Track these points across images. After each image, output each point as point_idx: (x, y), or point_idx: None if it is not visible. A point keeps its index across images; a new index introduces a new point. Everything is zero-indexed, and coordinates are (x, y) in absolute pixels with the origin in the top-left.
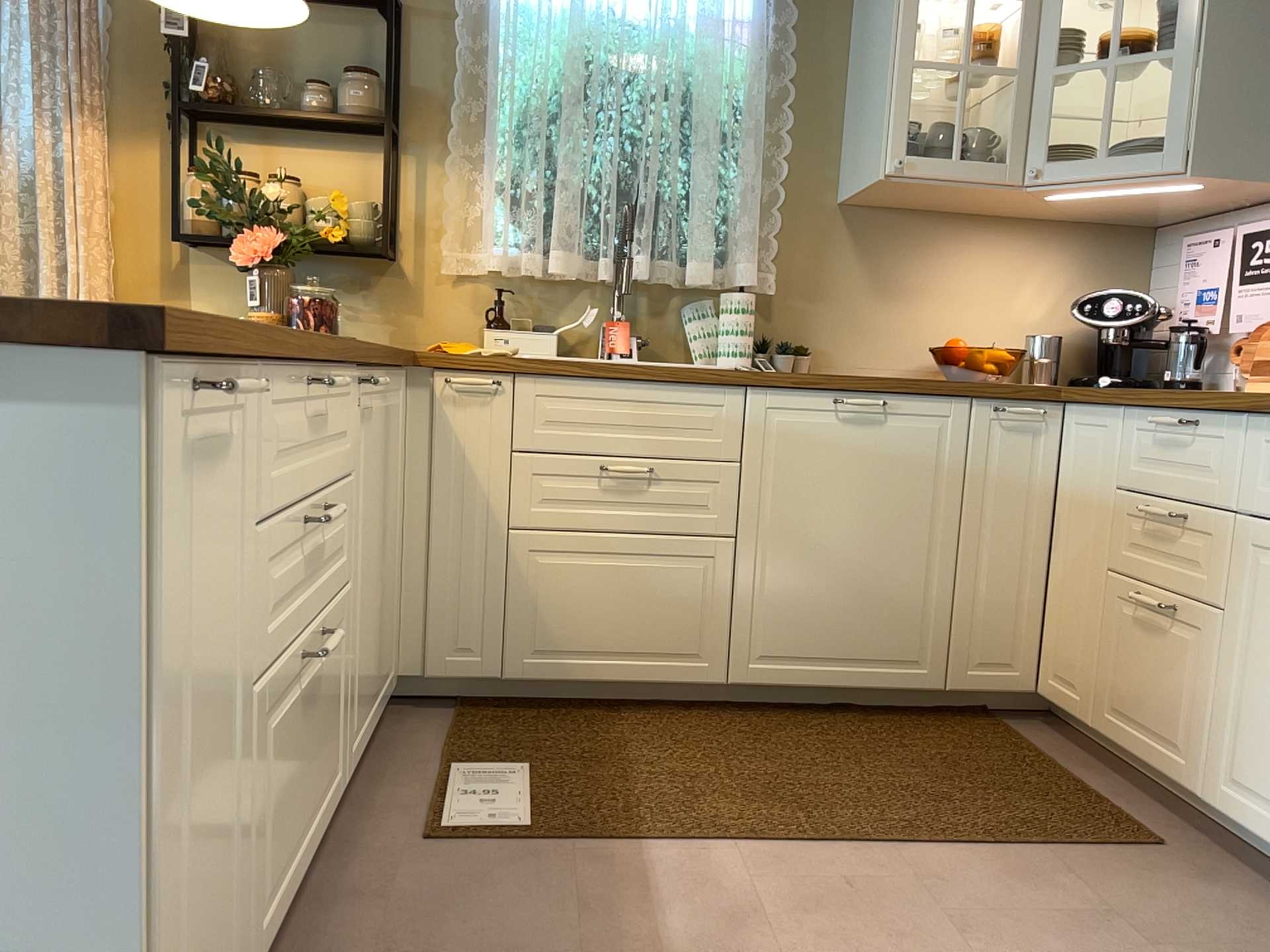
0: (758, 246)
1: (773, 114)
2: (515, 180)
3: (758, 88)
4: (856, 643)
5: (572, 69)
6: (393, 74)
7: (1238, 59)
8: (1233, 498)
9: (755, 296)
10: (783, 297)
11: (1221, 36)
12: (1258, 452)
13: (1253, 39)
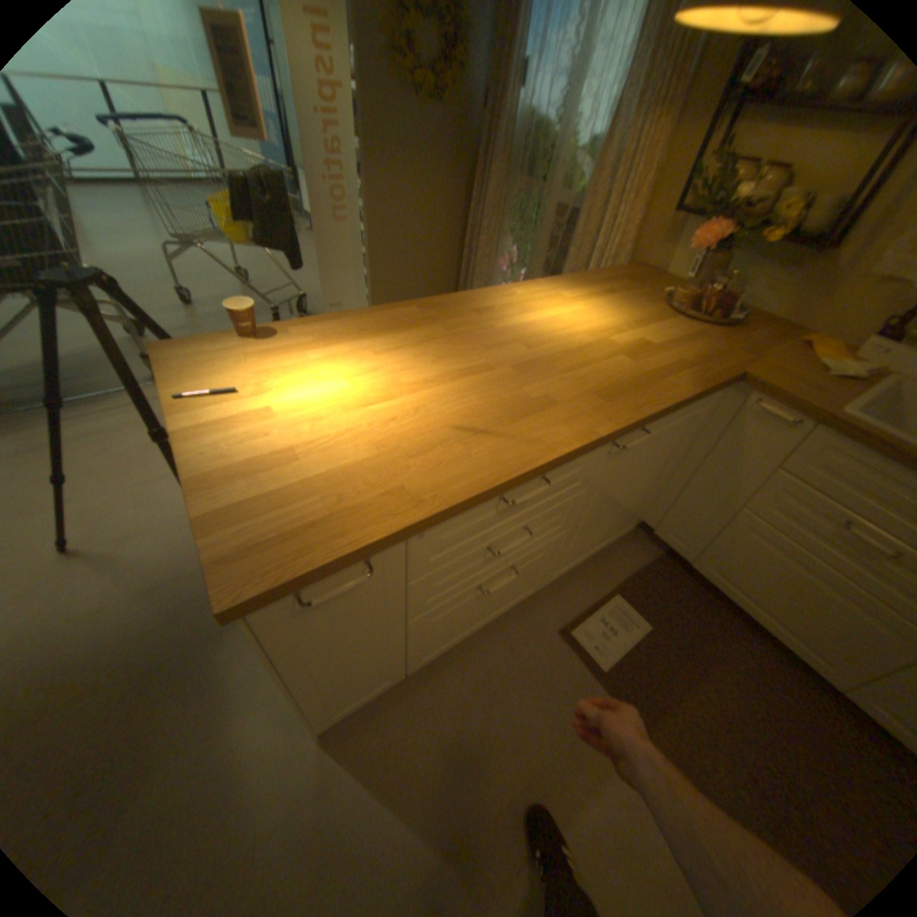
0: None
1: None
2: None
3: None
4: None
5: None
6: None
7: None
8: None
9: None
10: None
11: None
12: None
13: None
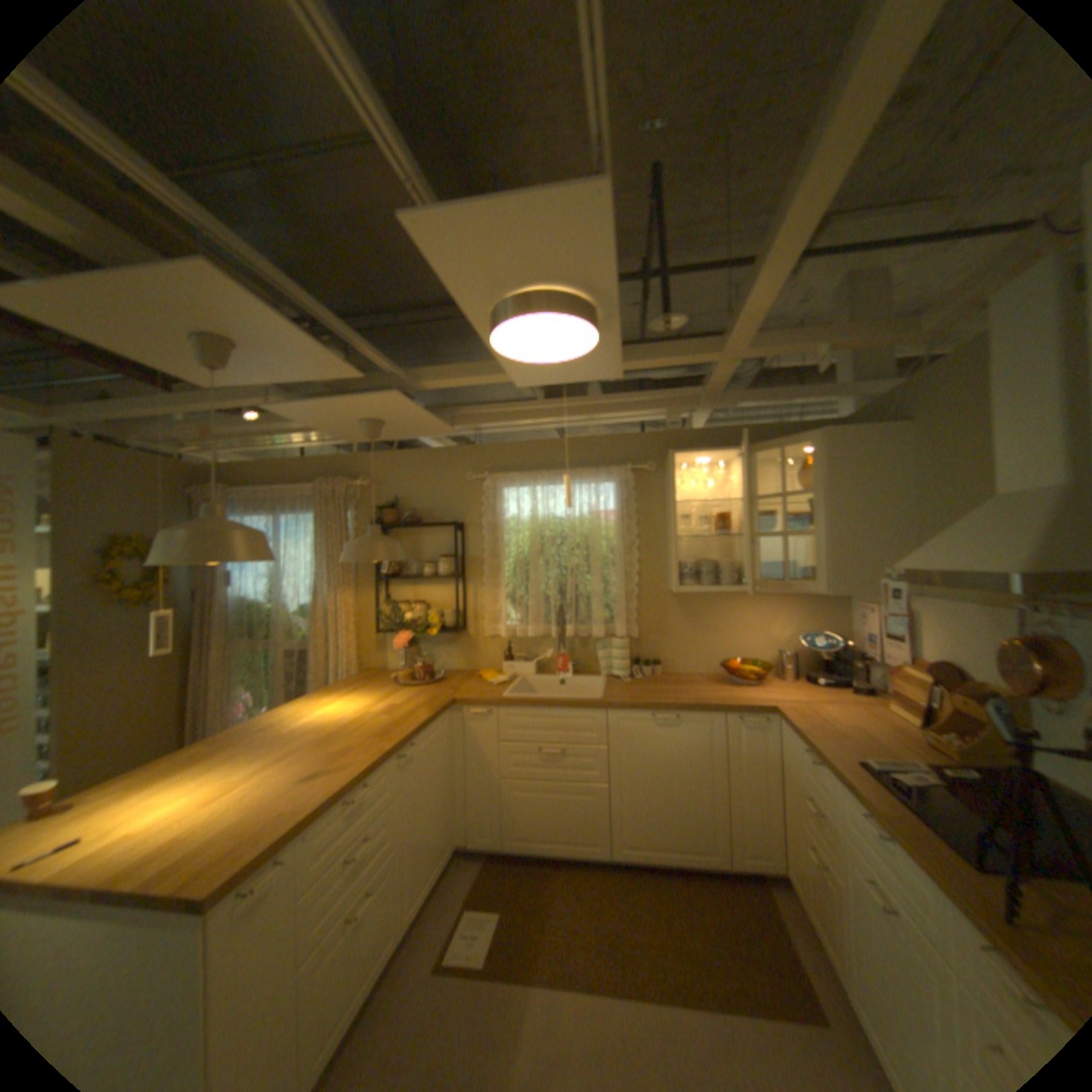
0: (626, 617)
1: (630, 551)
2: (514, 592)
3: (619, 543)
4: (677, 842)
5: (533, 545)
6: (457, 556)
7: (851, 534)
8: (839, 820)
9: (627, 641)
10: (645, 636)
11: (838, 524)
12: (845, 800)
13: (858, 523)
